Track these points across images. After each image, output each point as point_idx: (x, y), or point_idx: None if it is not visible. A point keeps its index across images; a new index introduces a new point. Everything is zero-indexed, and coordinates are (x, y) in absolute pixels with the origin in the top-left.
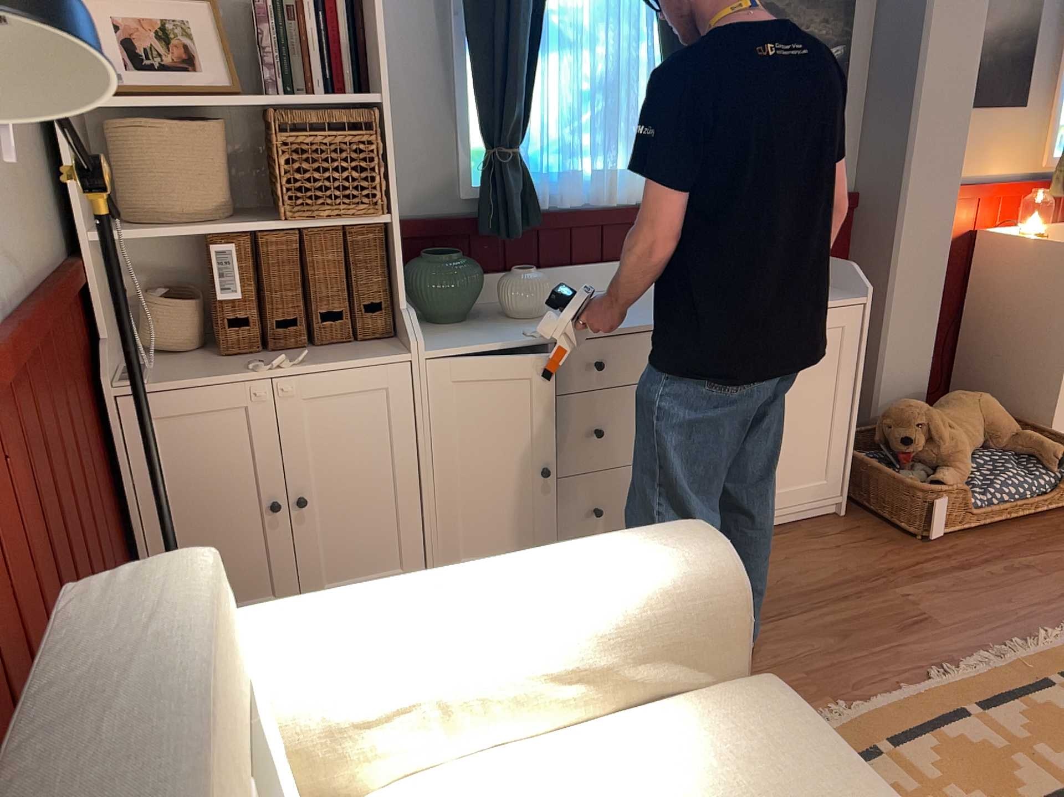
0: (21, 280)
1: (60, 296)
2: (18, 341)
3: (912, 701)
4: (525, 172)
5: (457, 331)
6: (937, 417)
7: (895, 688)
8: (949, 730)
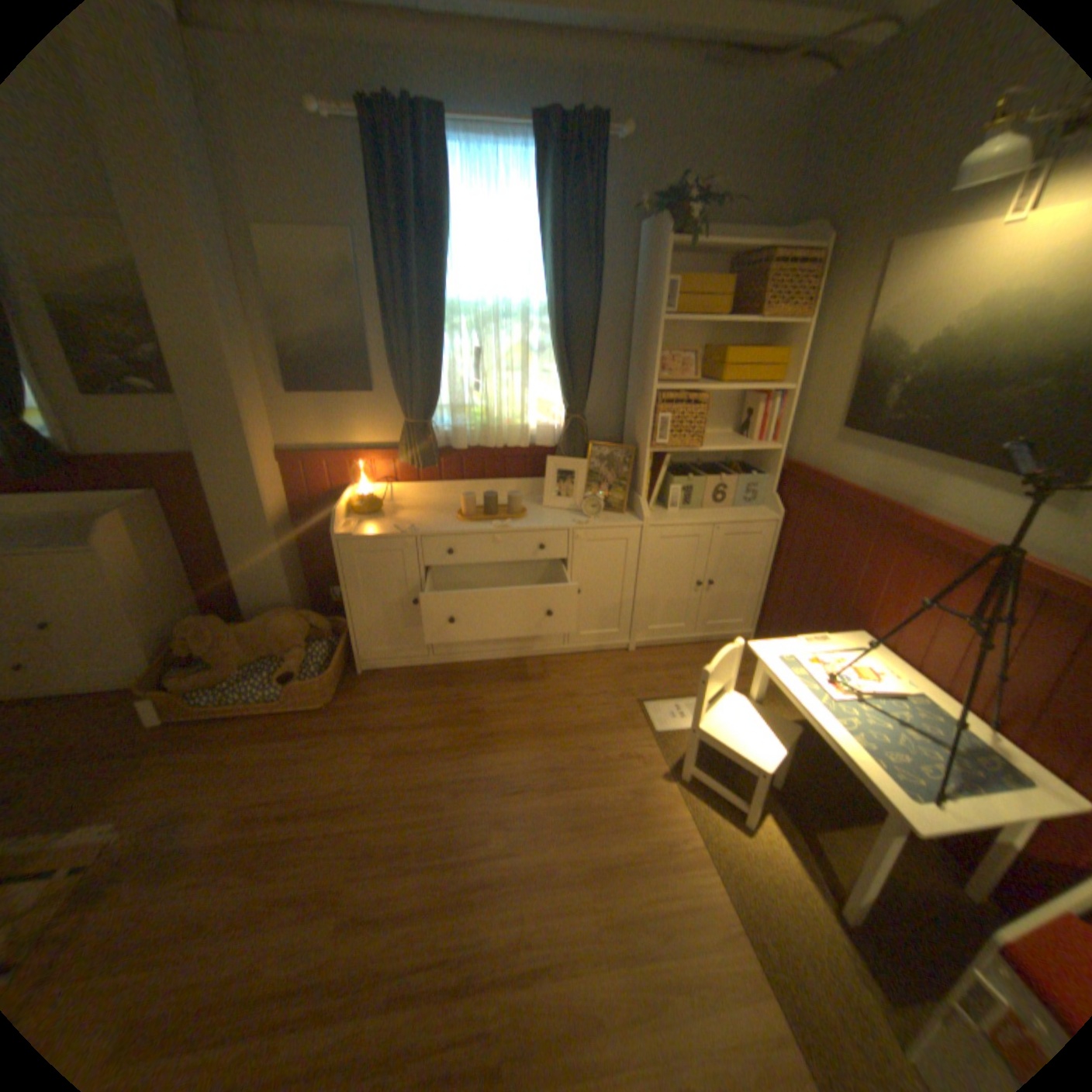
0: None
1: None
2: None
3: None
4: None
5: None
6: (204, 634)
7: None
8: None
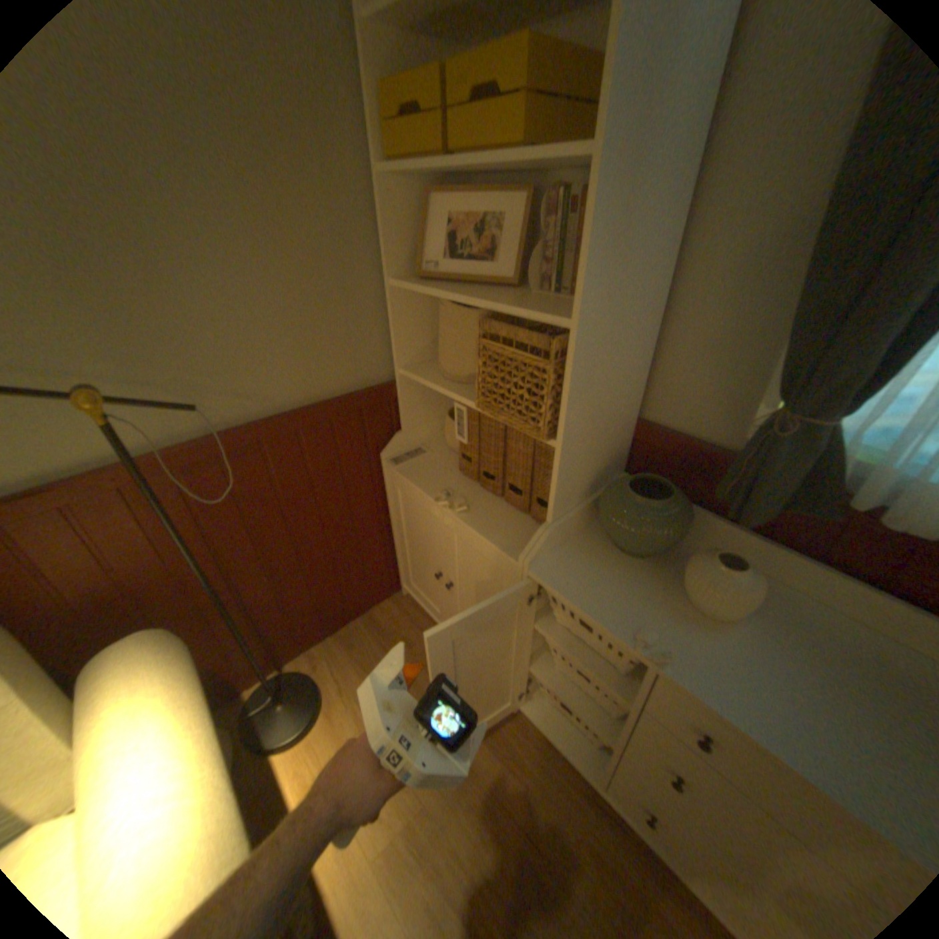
0: (276, 404)
1: (318, 413)
2: (191, 453)
3: None
4: (842, 452)
5: (607, 569)
6: None
7: None
8: None
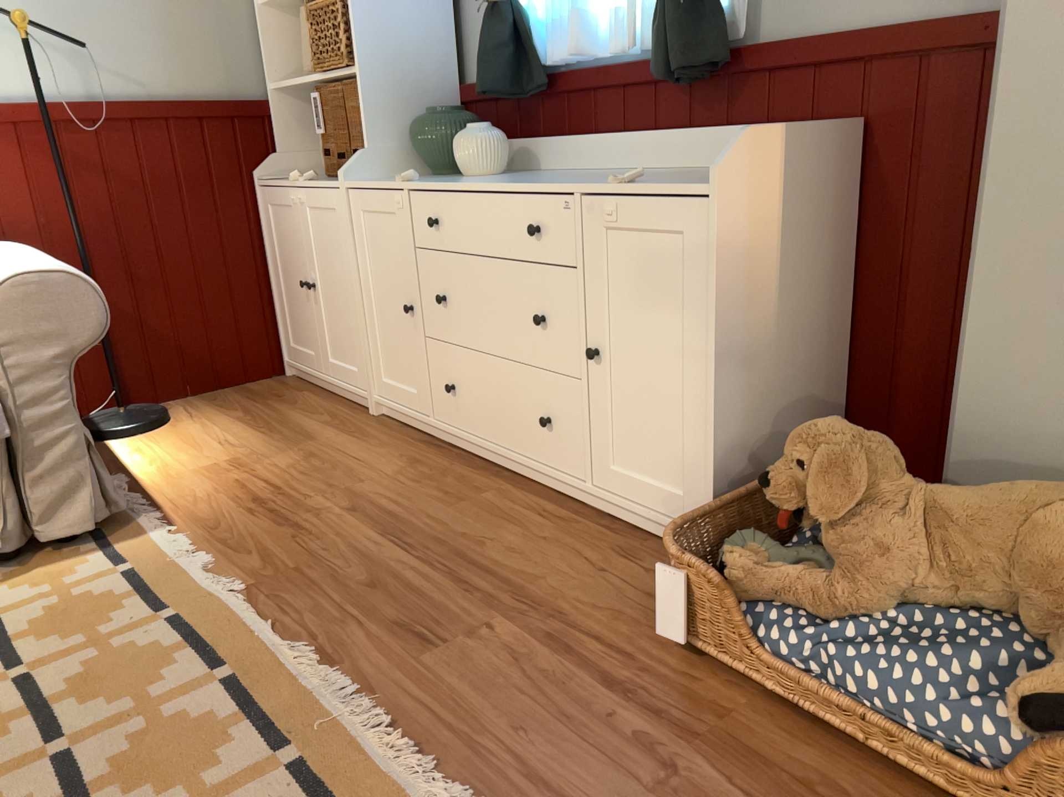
0: (152, 98)
1: (189, 113)
2: (77, 115)
3: (242, 629)
4: (517, 27)
5: (408, 179)
6: (851, 467)
7: (269, 620)
8: (188, 654)
